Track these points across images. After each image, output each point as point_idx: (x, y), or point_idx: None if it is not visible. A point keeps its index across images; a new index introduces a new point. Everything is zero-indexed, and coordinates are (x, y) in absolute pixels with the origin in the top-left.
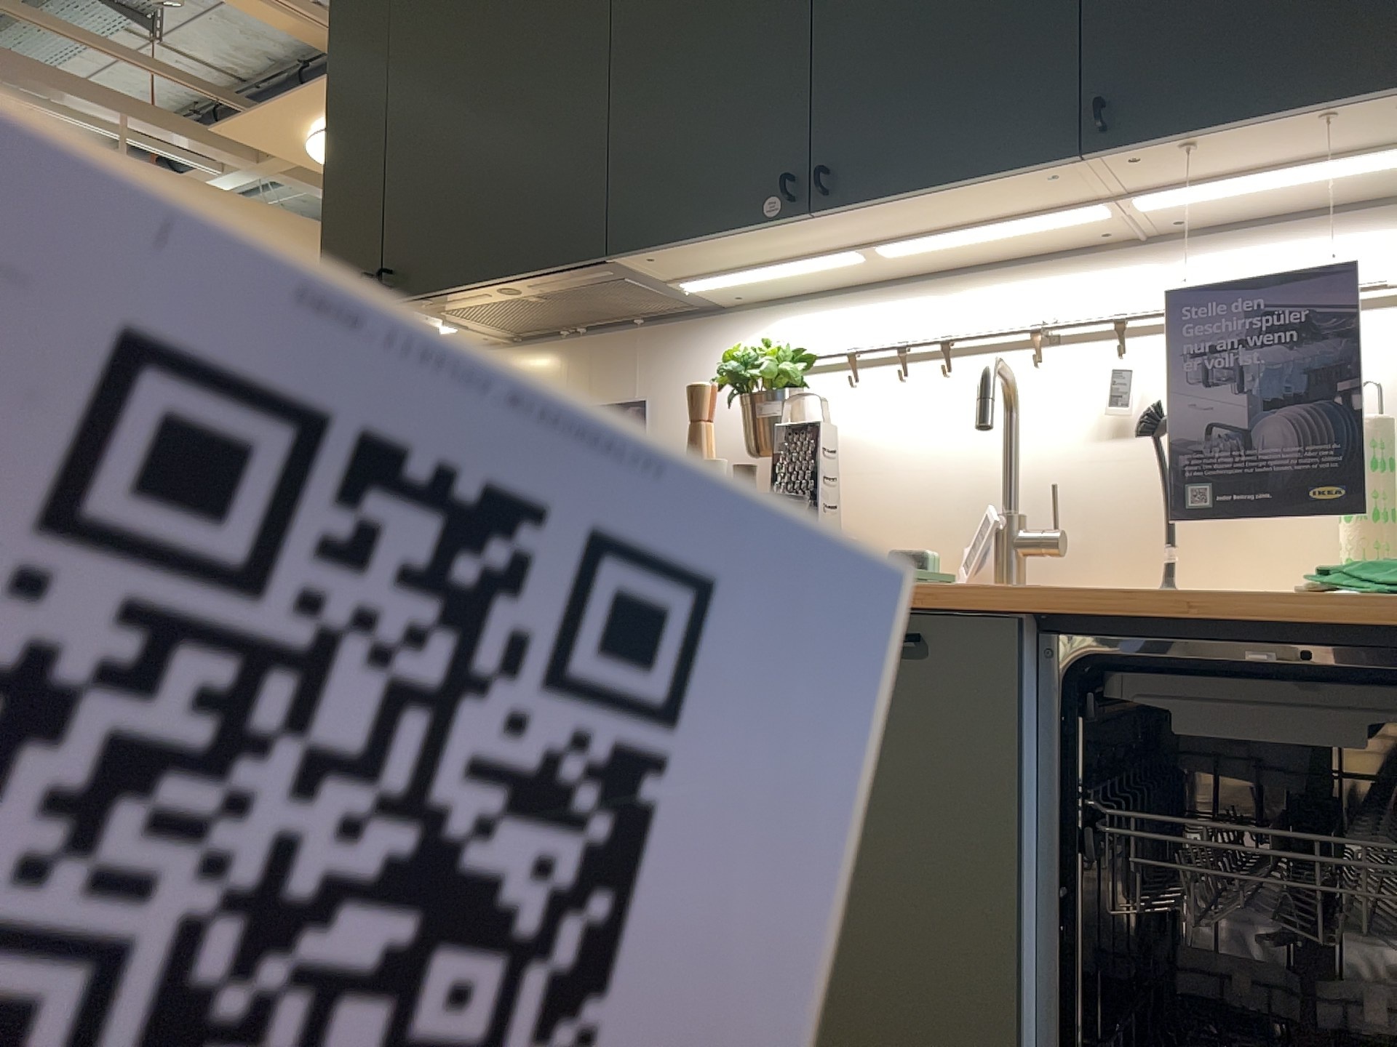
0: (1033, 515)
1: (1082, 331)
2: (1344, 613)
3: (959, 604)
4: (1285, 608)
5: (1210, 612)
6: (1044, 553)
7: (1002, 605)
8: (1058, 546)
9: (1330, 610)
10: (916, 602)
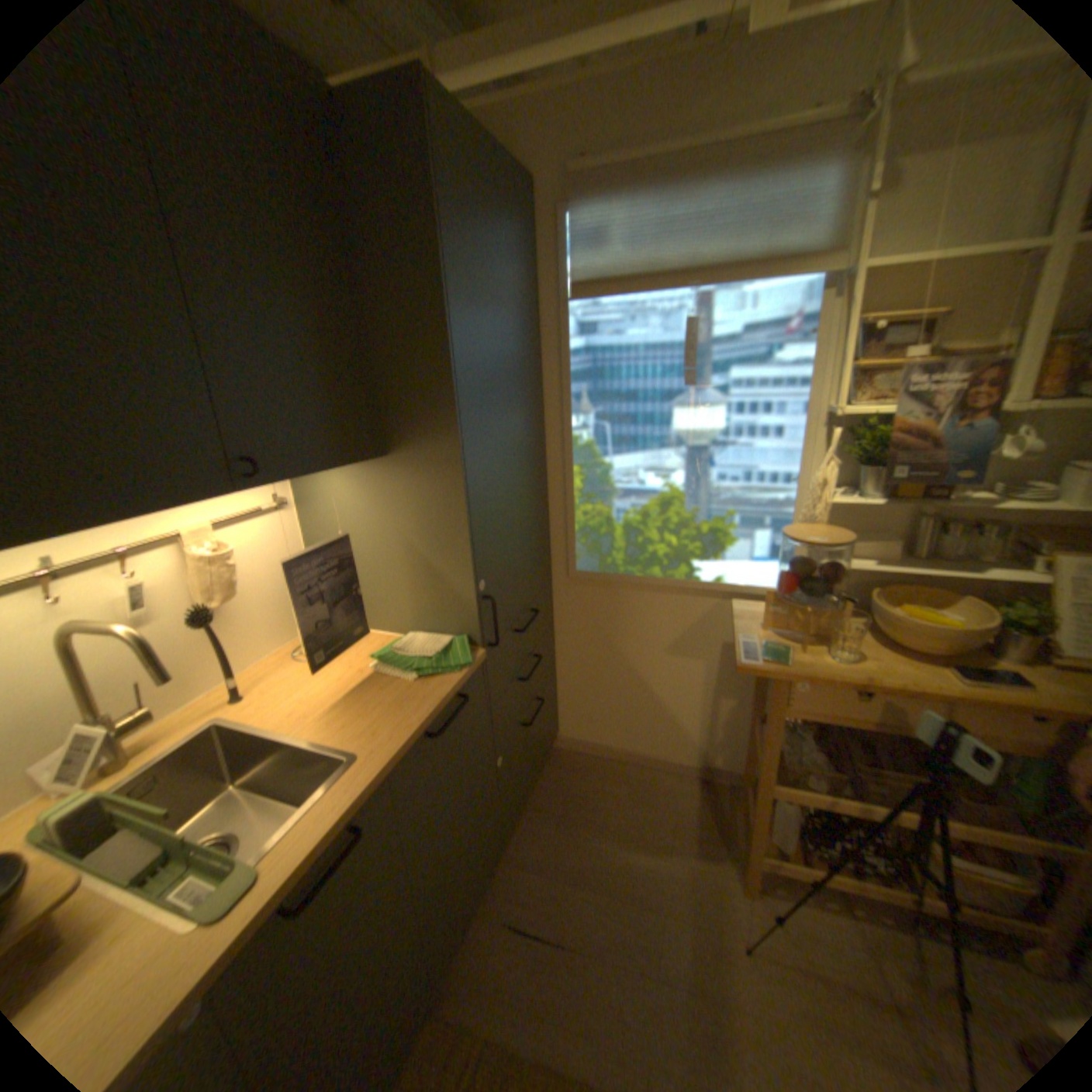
0: (105, 711)
1: (80, 564)
2: (452, 684)
3: (367, 794)
4: (440, 694)
5: (437, 712)
6: (131, 729)
7: (384, 775)
8: (144, 719)
9: (459, 687)
10: (348, 814)
